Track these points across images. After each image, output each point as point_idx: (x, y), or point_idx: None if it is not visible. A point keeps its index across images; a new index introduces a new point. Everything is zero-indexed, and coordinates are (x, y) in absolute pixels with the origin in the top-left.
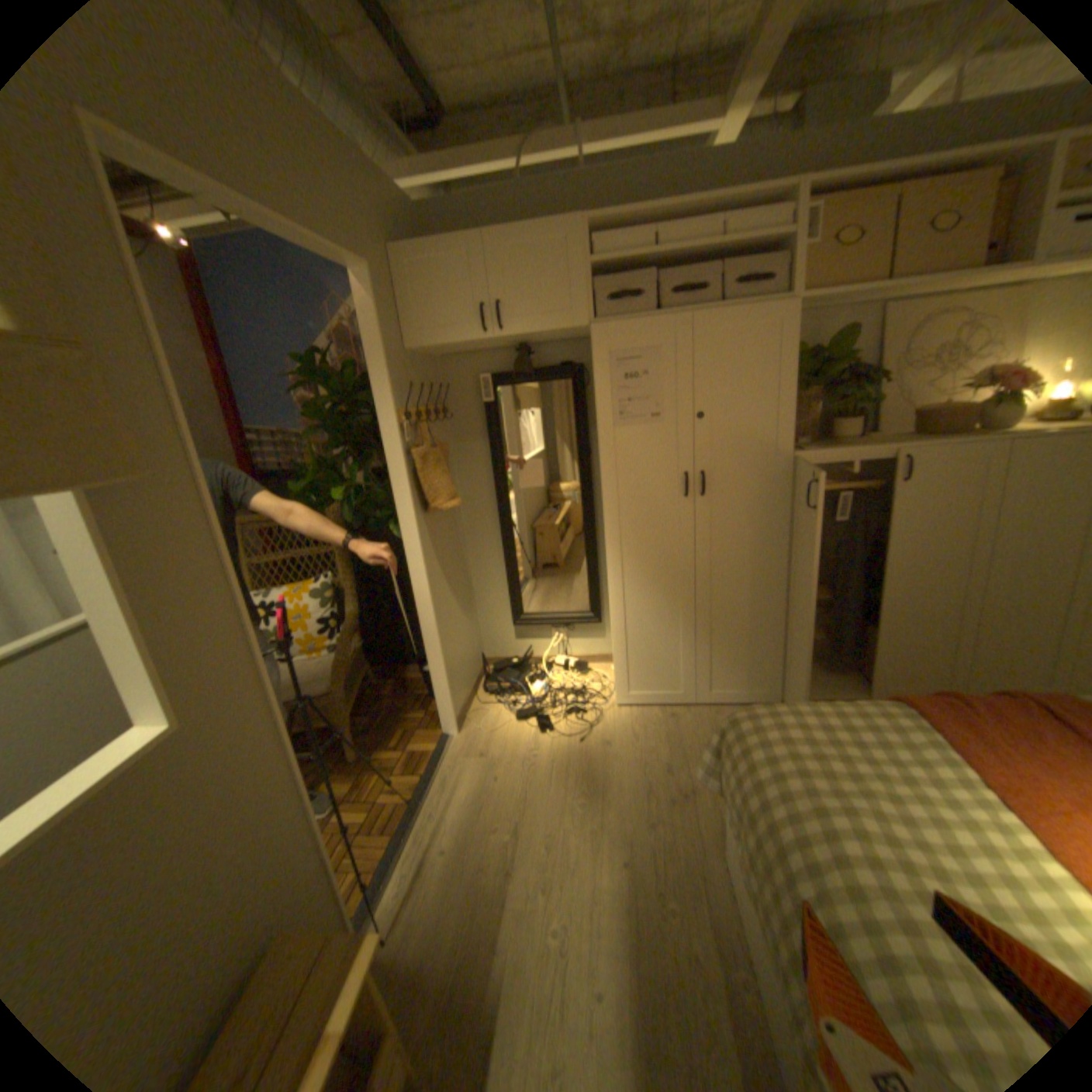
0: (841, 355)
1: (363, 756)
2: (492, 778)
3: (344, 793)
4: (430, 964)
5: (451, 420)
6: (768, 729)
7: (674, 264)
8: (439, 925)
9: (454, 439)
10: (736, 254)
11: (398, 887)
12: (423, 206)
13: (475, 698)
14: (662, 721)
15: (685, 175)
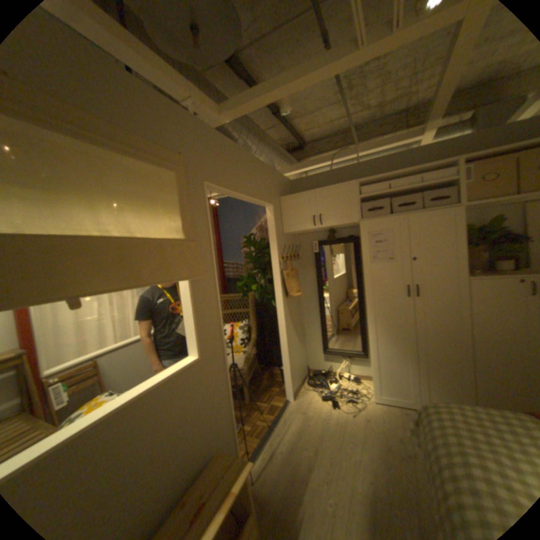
0: (494, 229)
1: (251, 403)
2: (307, 425)
3: (242, 417)
4: (271, 500)
5: (299, 260)
6: (443, 414)
7: (399, 195)
8: (277, 484)
9: (300, 267)
10: (430, 188)
11: (260, 463)
12: (294, 181)
13: (302, 387)
14: (399, 416)
15: (404, 159)
